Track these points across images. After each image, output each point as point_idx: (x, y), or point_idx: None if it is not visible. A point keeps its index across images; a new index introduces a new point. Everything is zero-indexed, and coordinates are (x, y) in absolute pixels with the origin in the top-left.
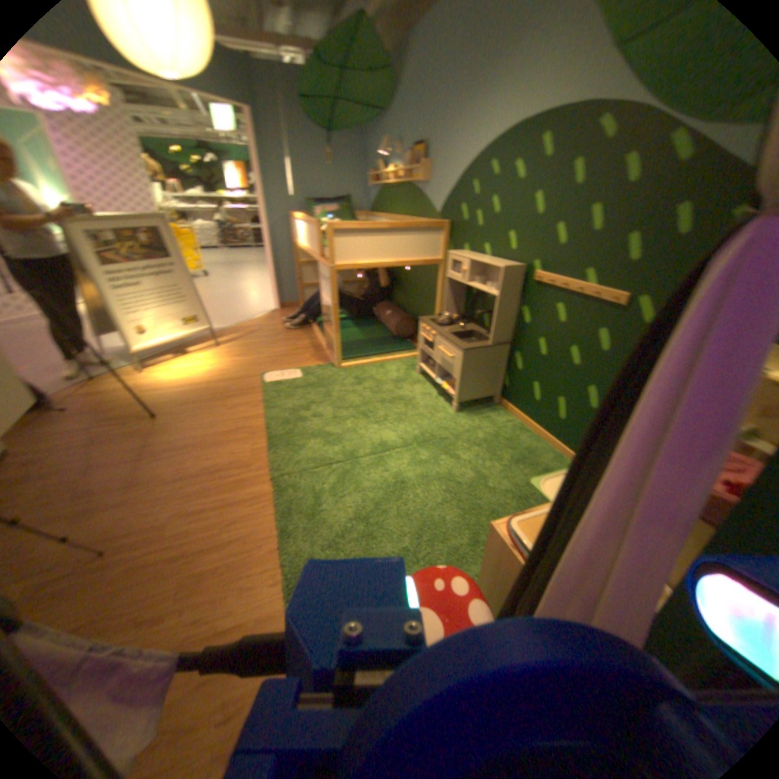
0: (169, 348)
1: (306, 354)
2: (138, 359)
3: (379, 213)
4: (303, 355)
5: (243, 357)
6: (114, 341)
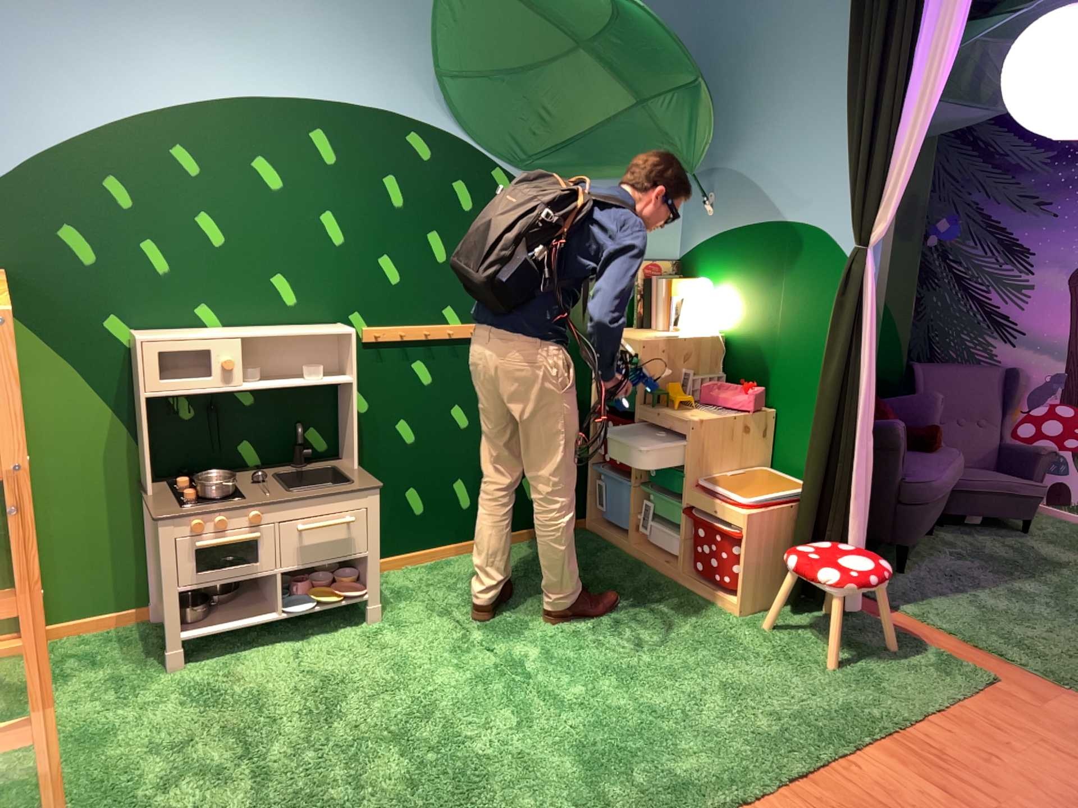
0: None
1: None
2: None
3: None
4: None
5: None
6: None
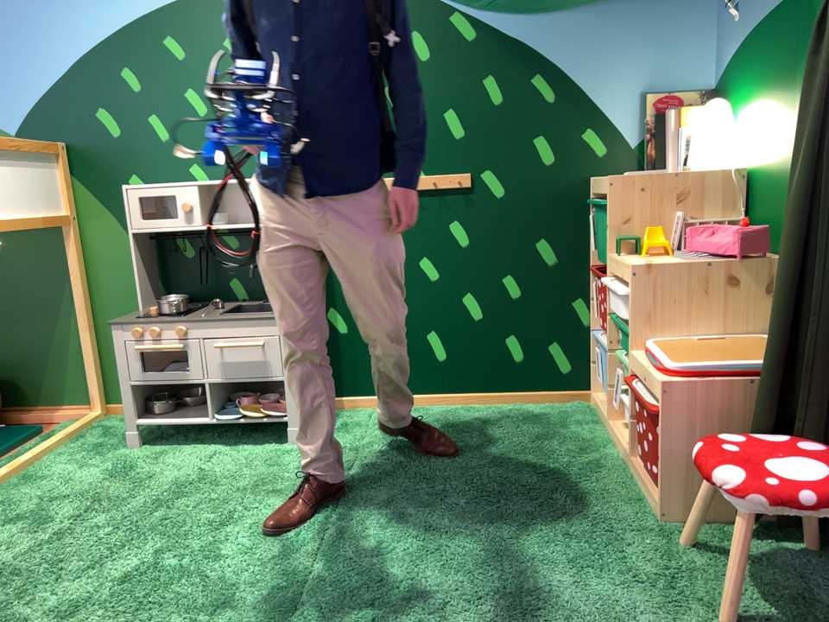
0: None
1: None
2: None
3: None
4: None
5: None
6: None
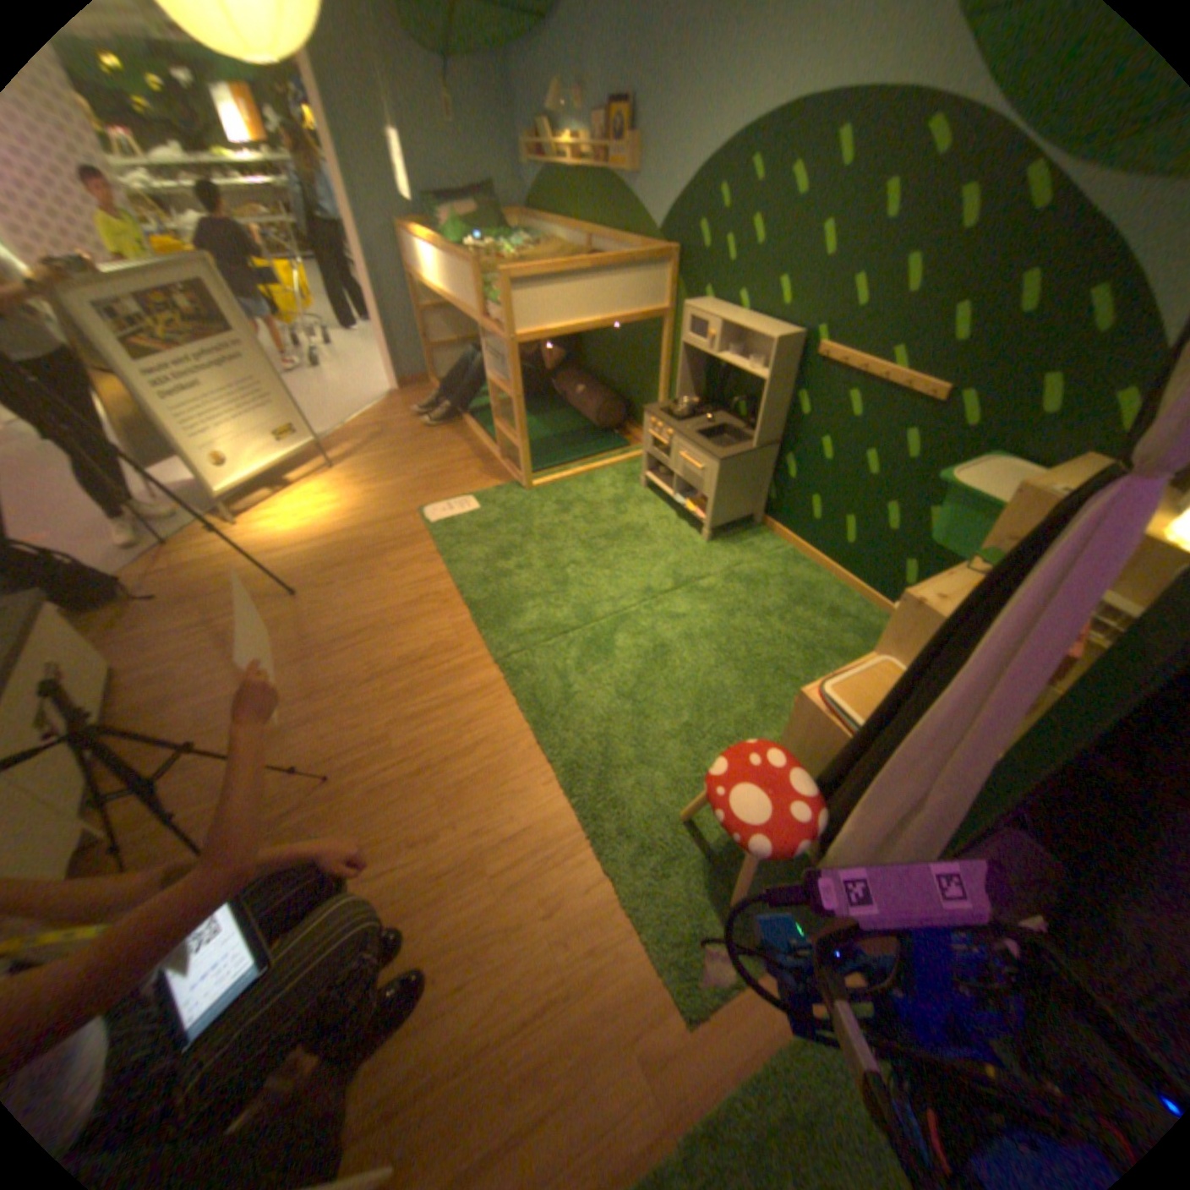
0: (255, 476)
1: (472, 469)
2: (216, 500)
3: (546, 217)
4: (468, 472)
5: (379, 484)
6: (159, 472)
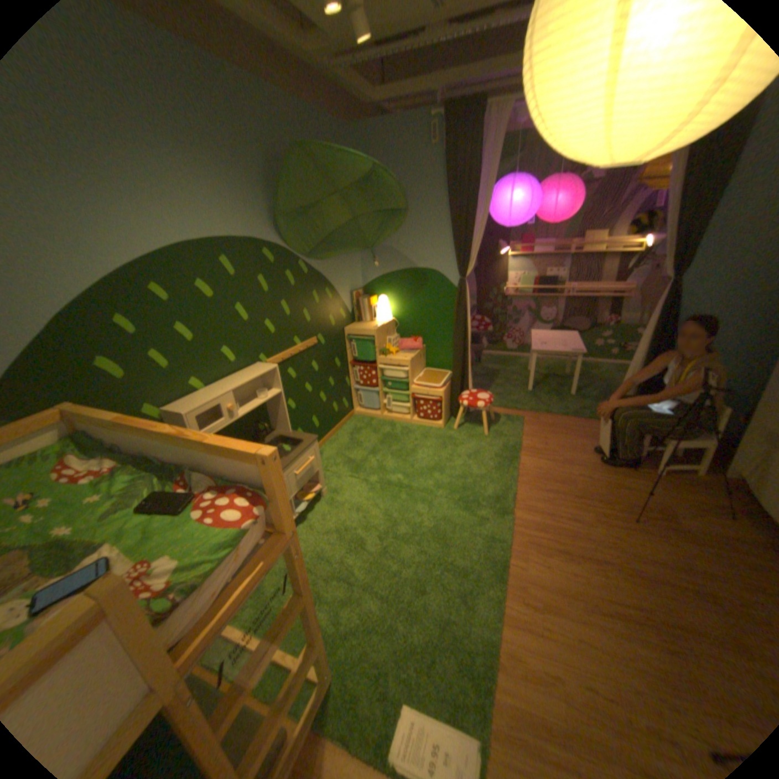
0: None
1: None
2: None
3: None
4: None
5: None
6: None
